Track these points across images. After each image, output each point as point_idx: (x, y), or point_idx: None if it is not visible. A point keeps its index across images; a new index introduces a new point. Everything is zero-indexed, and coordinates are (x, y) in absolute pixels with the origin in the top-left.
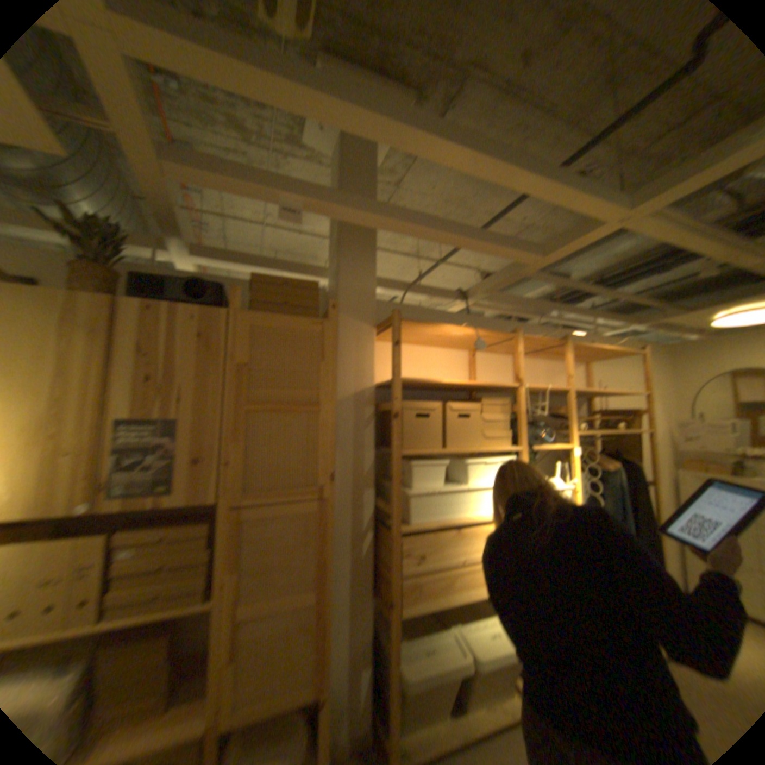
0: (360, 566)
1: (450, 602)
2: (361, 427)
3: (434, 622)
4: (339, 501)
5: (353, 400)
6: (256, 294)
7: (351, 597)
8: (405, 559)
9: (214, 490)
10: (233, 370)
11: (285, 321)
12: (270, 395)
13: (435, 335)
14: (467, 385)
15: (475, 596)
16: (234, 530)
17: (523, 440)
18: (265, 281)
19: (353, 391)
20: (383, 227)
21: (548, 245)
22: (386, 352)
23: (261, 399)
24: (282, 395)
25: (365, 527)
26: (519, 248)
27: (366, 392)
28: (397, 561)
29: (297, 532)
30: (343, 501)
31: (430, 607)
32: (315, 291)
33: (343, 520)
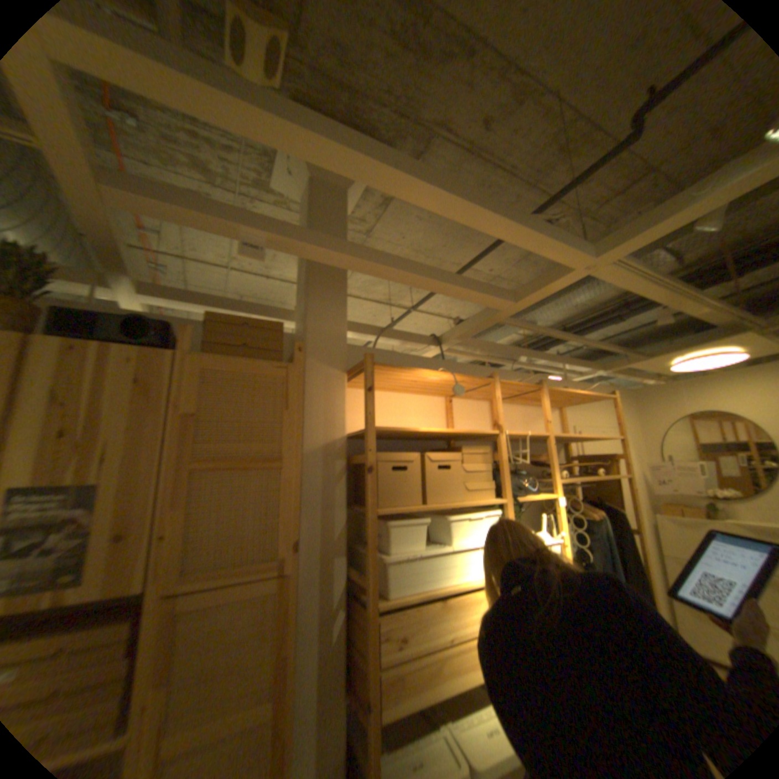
0: (329, 657)
1: (438, 696)
2: (331, 484)
3: (420, 721)
4: (304, 575)
5: (322, 453)
6: (210, 335)
7: (318, 700)
8: (383, 645)
9: (142, 575)
10: (177, 422)
11: (243, 365)
12: (222, 451)
13: (410, 381)
14: (446, 433)
15: (466, 684)
16: (166, 627)
17: (507, 492)
18: (222, 321)
19: (322, 444)
20: (353, 269)
21: (519, 292)
22: (358, 400)
23: (210, 455)
24: (237, 451)
25: (336, 606)
26: (491, 294)
27: (337, 444)
28: (375, 648)
29: (250, 622)
30: (310, 575)
31: (415, 705)
32: (280, 333)
33: (309, 599)
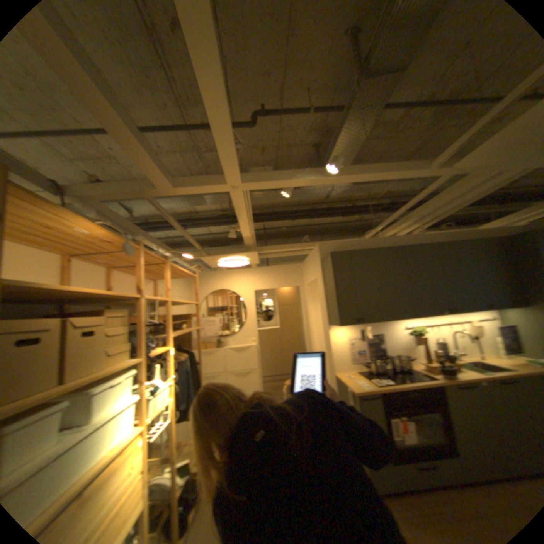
0: None
1: None
2: None
3: None
4: None
5: None
6: None
7: None
8: None
9: None
10: None
11: None
12: None
13: (49, 226)
14: (99, 295)
15: None
16: None
17: (140, 351)
18: None
19: None
20: None
21: (179, 181)
22: None
23: None
24: None
25: None
26: (162, 171)
27: None
28: None
29: None
30: None
31: None
32: None
33: None
